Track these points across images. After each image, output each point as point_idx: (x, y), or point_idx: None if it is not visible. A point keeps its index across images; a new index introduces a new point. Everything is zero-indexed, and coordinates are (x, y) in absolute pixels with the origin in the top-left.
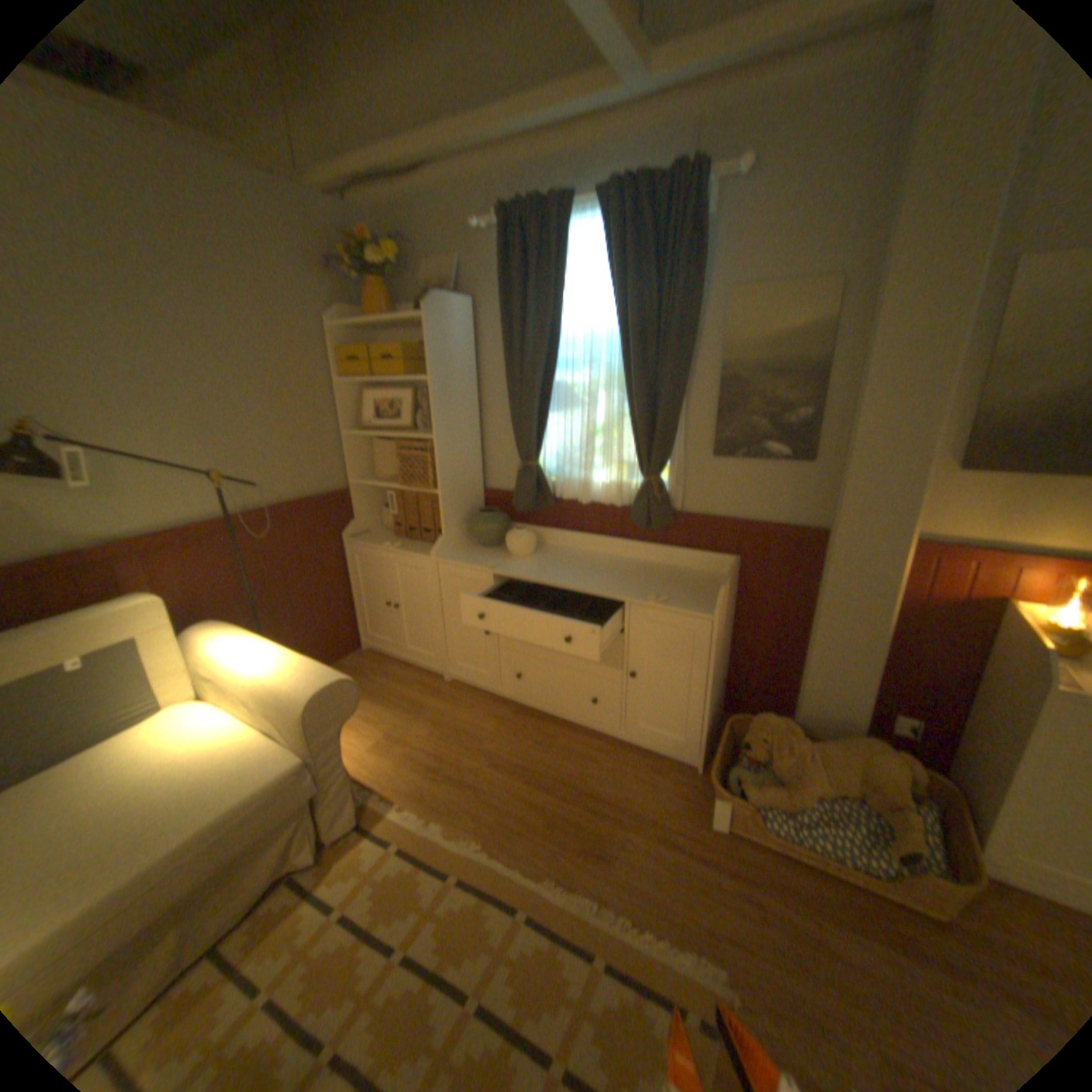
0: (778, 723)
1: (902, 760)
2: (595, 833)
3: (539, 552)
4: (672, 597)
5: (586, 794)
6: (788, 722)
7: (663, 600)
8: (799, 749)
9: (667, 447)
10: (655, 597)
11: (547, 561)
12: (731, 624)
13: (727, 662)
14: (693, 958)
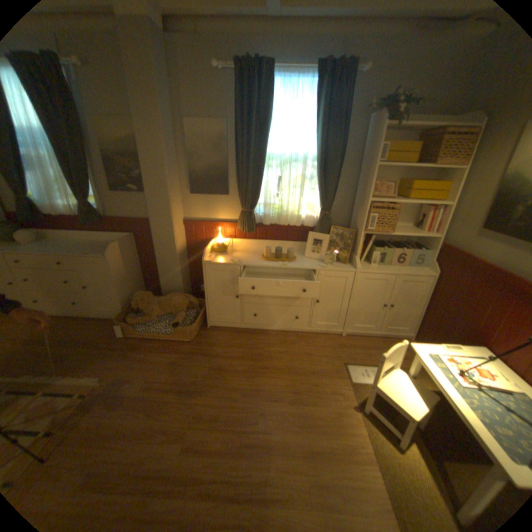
0: (141, 294)
1: (183, 296)
2: (60, 354)
3: (38, 242)
4: (92, 252)
5: (63, 342)
6: (146, 293)
7: (84, 253)
8: (148, 301)
9: (84, 187)
10: (81, 253)
11: (39, 245)
12: (135, 262)
13: (139, 278)
14: (85, 380)
